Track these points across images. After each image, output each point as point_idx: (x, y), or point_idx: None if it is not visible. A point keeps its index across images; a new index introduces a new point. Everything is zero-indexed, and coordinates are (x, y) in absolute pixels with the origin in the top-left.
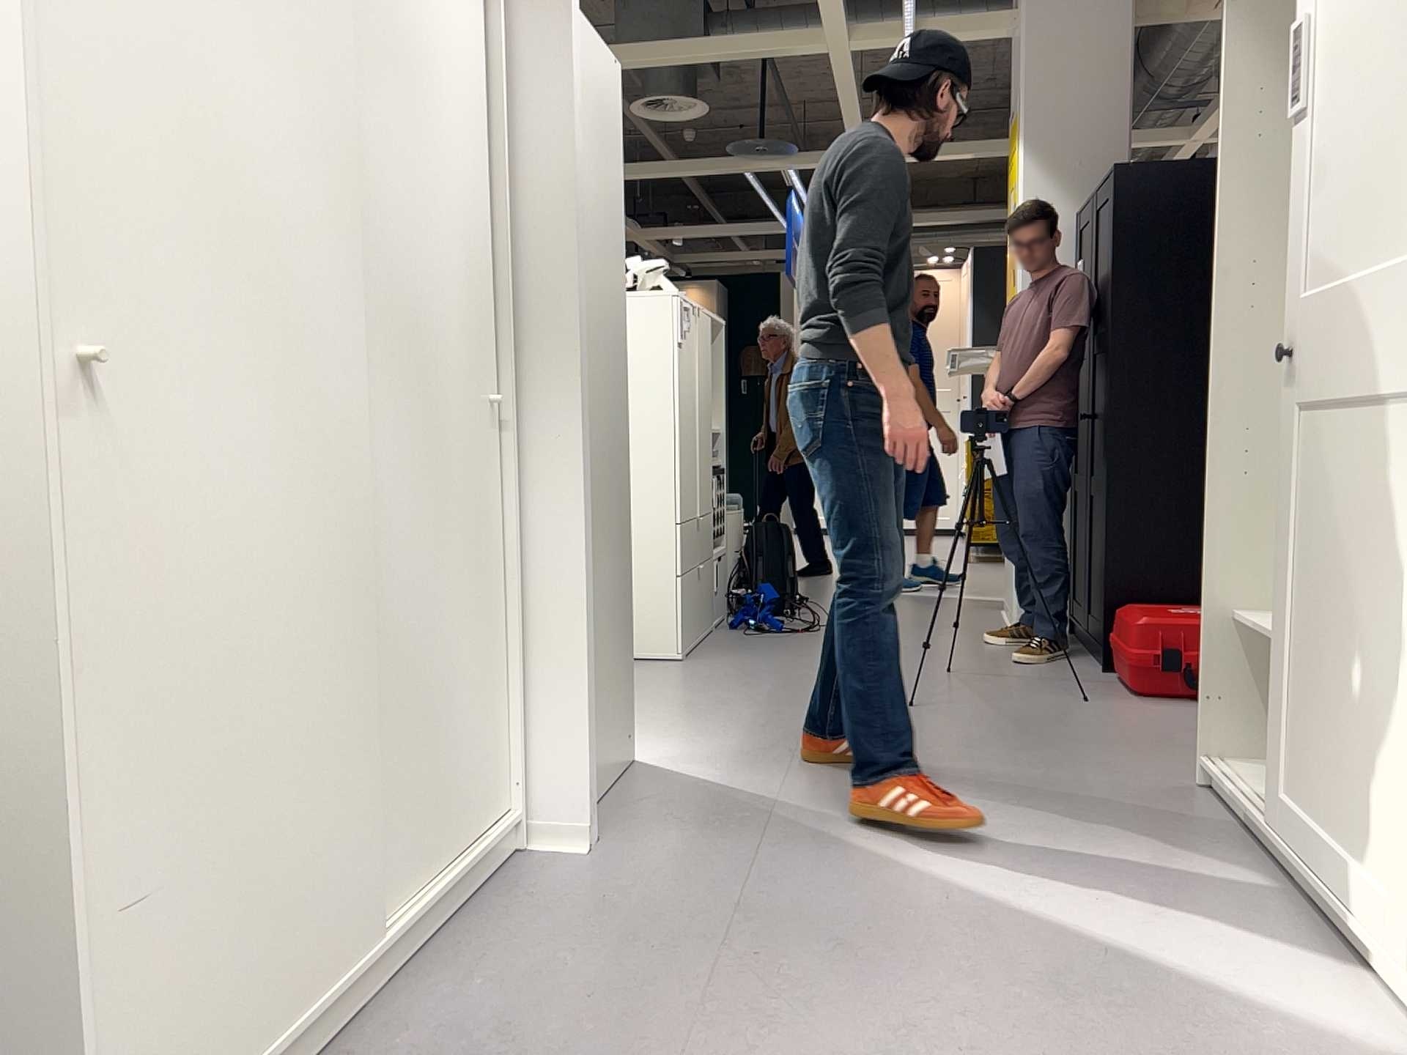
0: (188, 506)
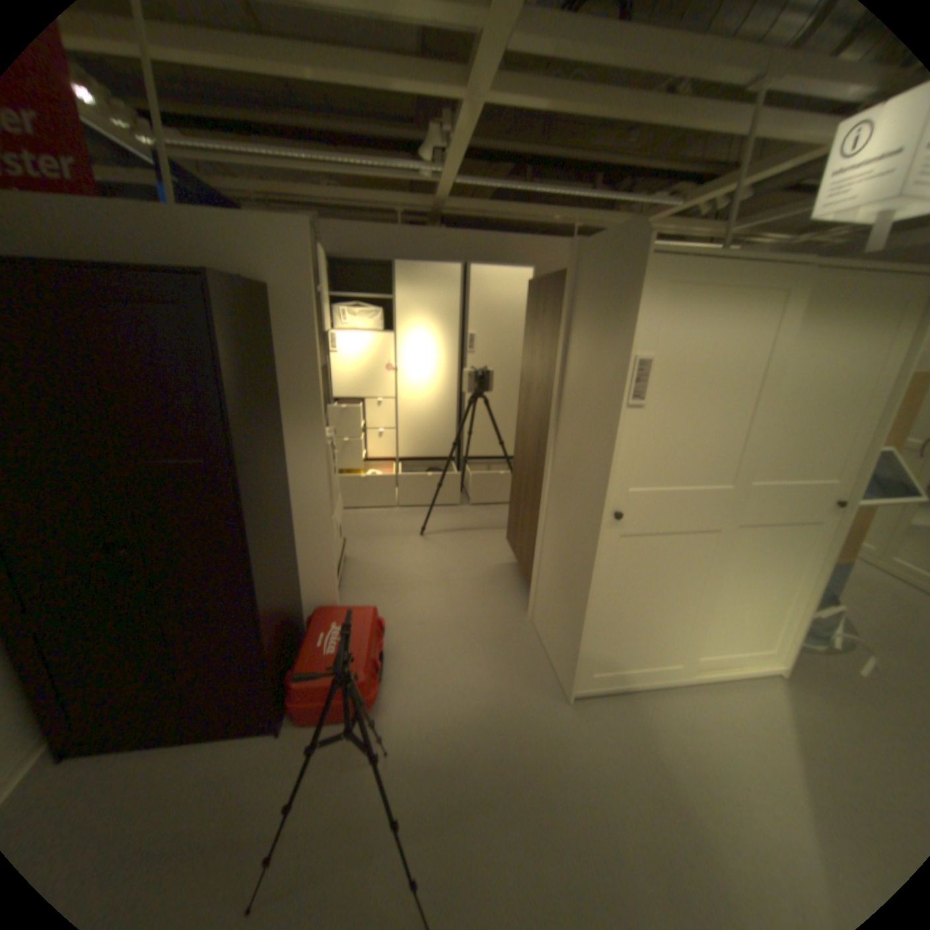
0: None
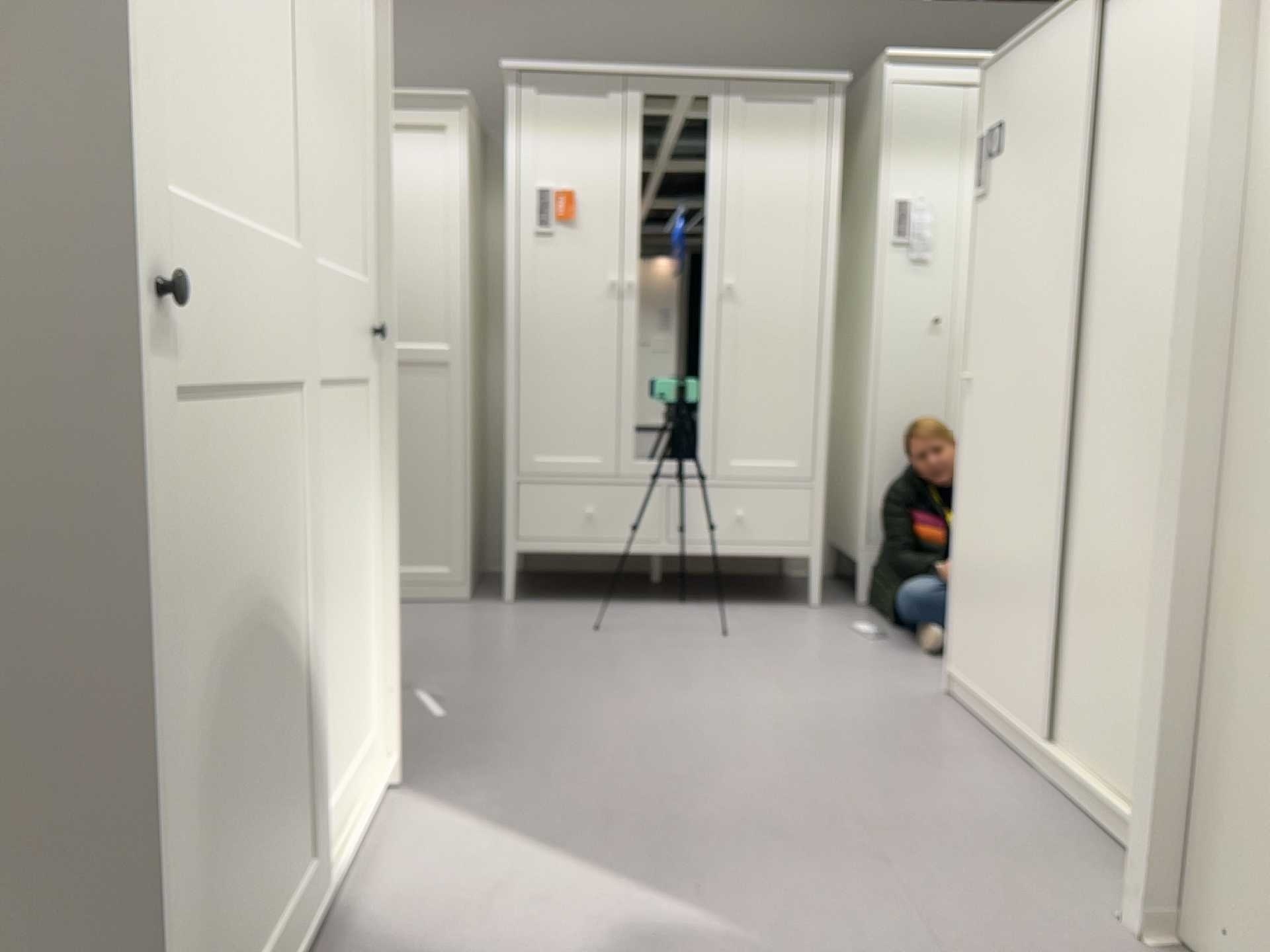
0: (970, 437)
